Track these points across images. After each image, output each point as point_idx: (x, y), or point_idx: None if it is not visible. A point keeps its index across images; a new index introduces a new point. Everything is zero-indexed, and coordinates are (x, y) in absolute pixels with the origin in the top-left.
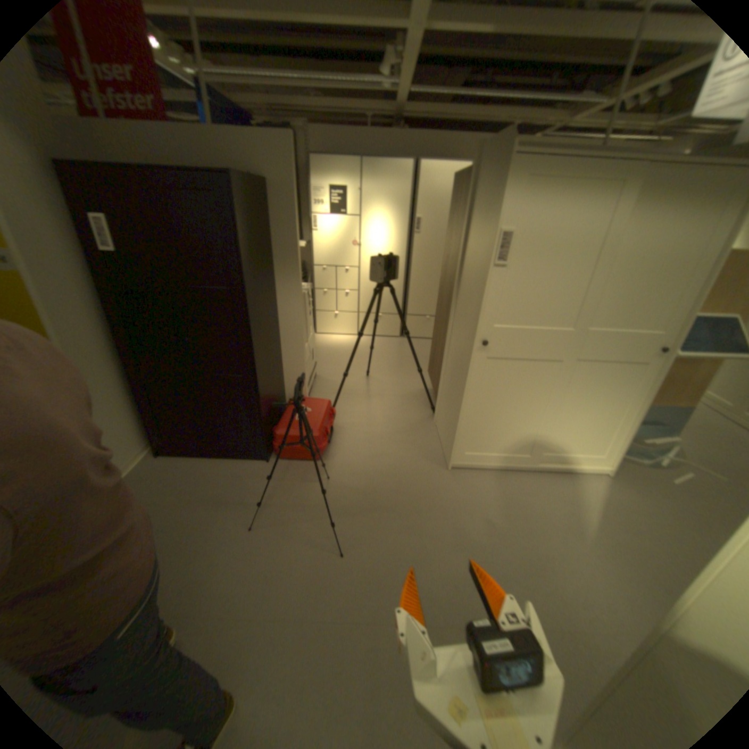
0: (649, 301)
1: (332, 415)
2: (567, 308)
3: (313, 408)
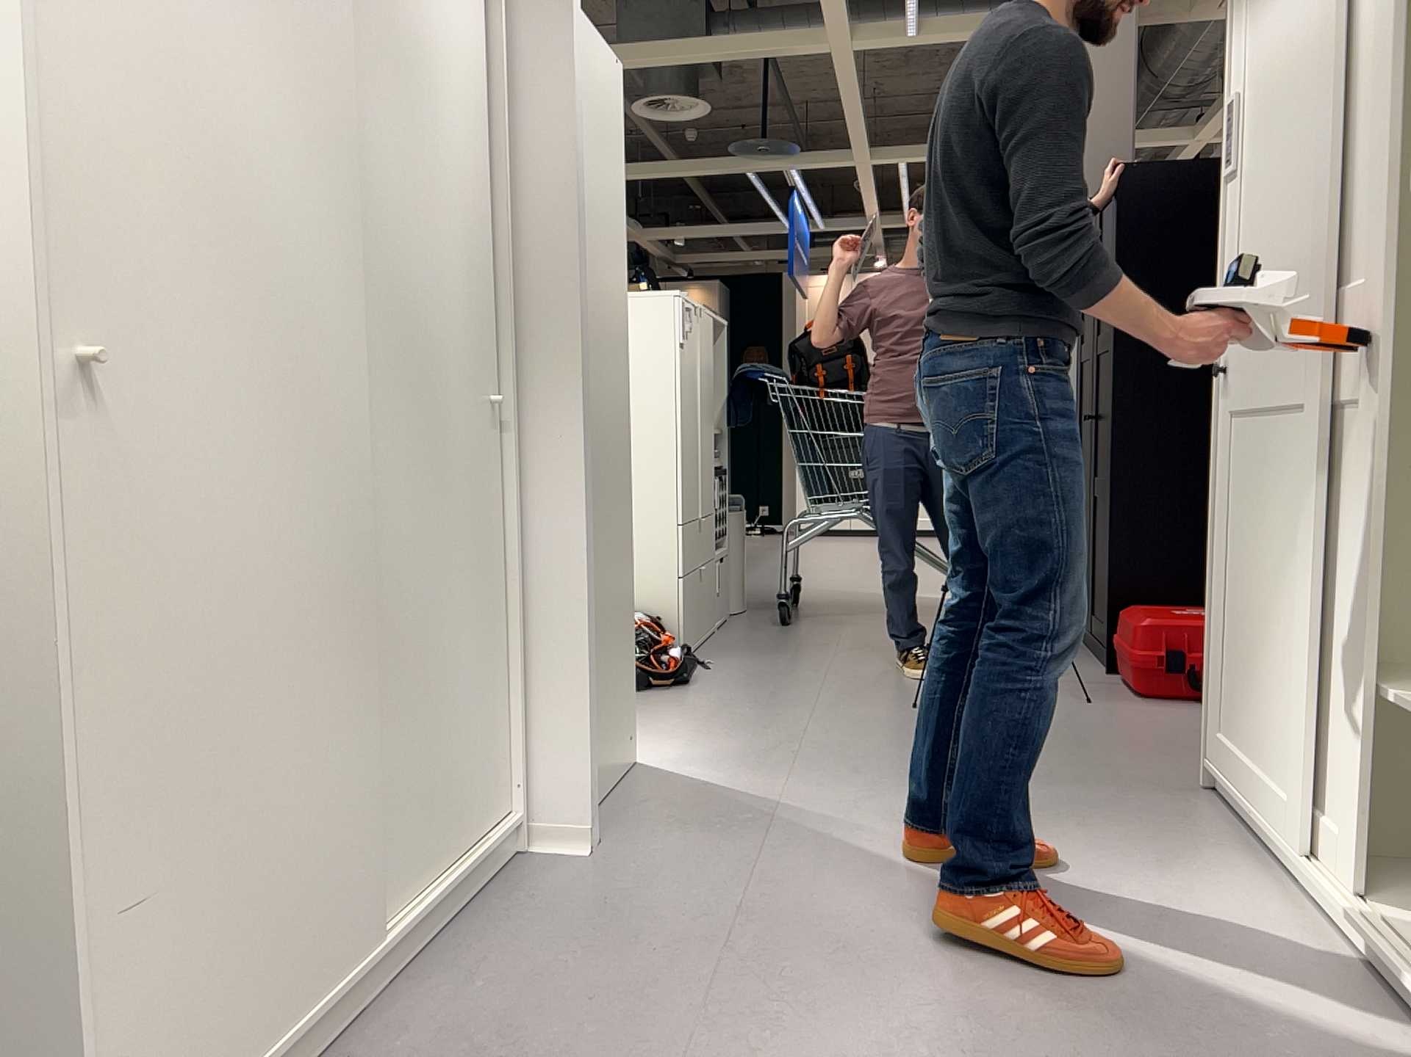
0: None
1: None
2: (1292, 236)
3: None
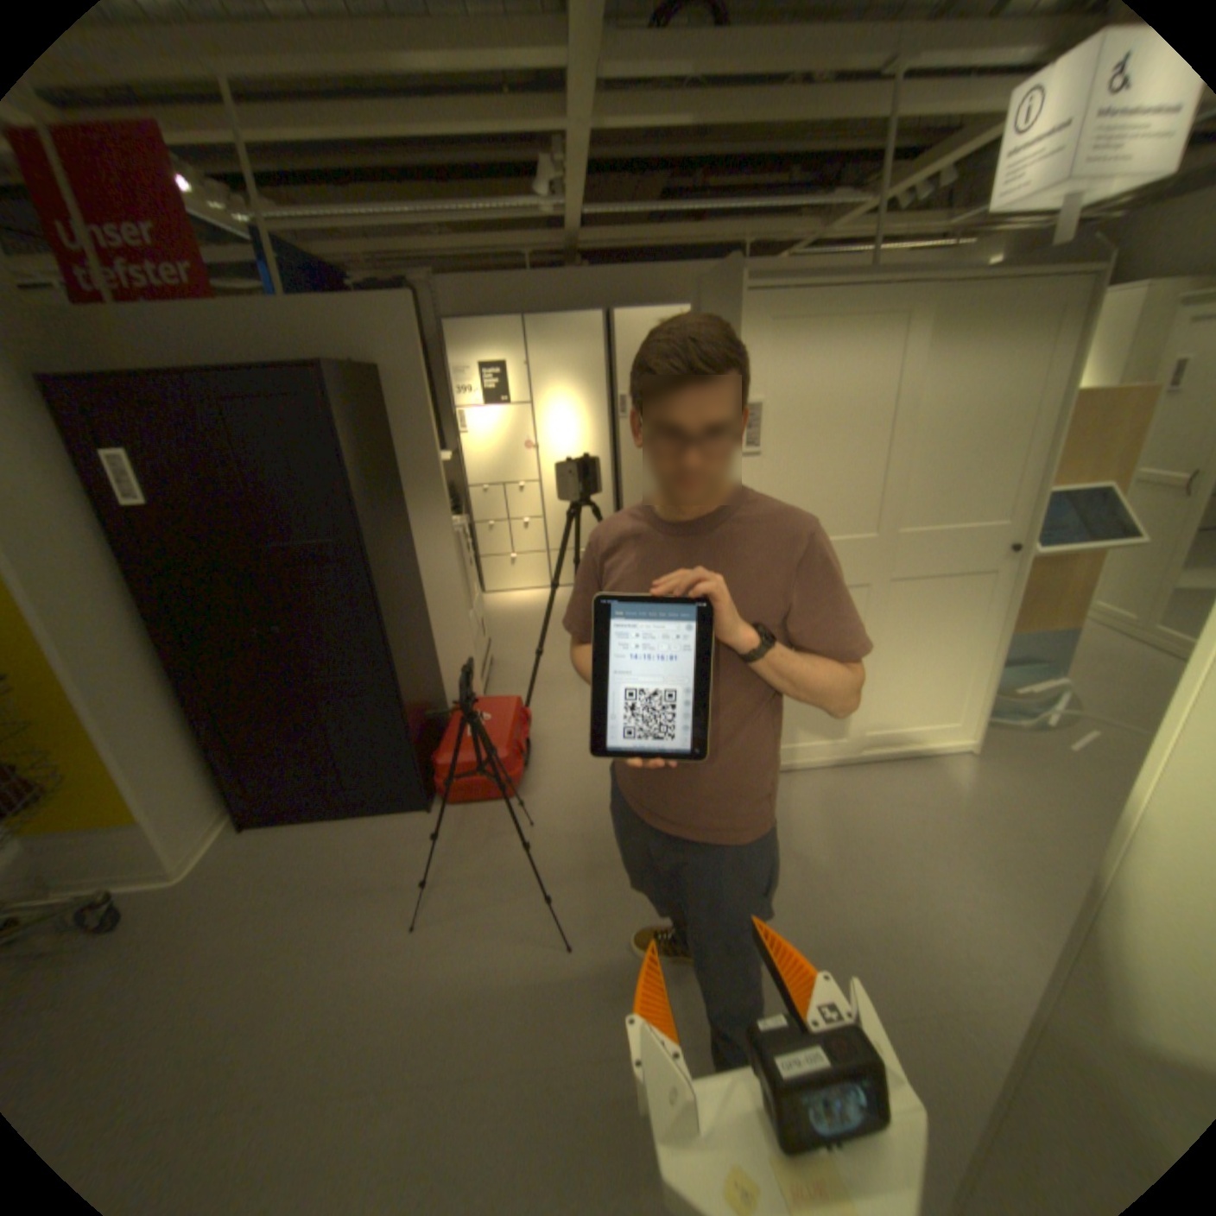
0: (979, 479)
1: (525, 720)
2: (861, 504)
3: (492, 712)
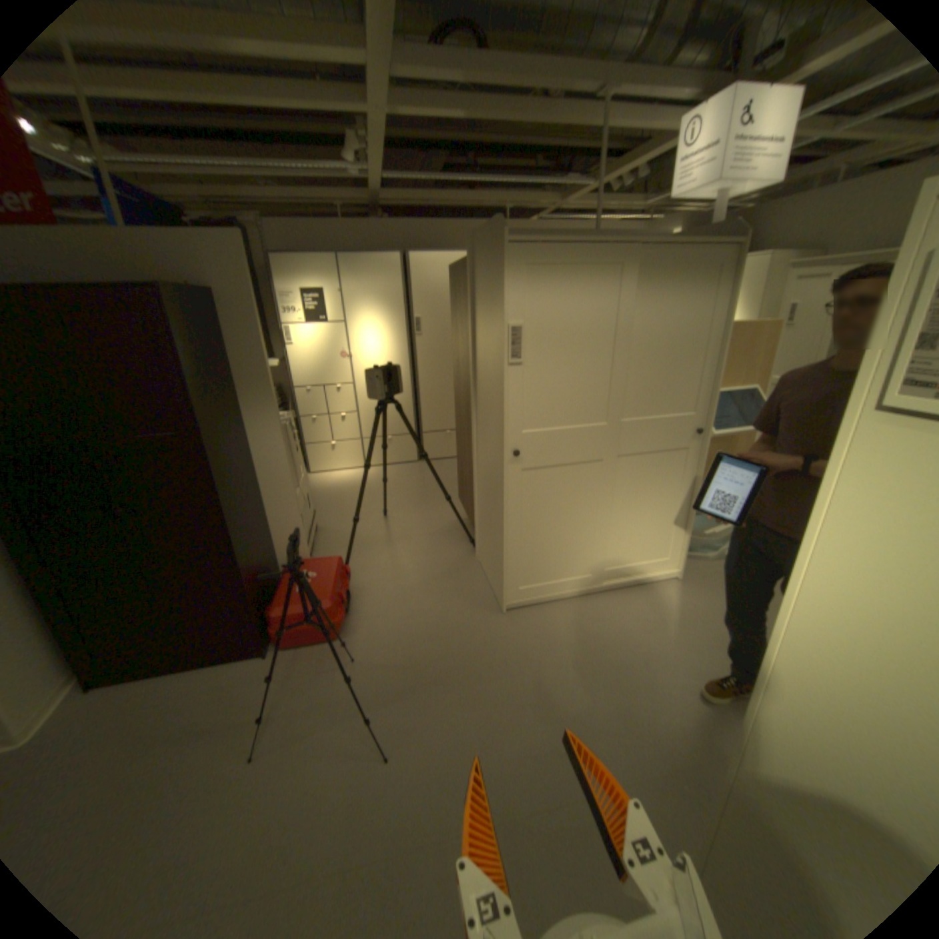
0: (672, 383)
1: (344, 575)
2: (594, 401)
3: (317, 571)
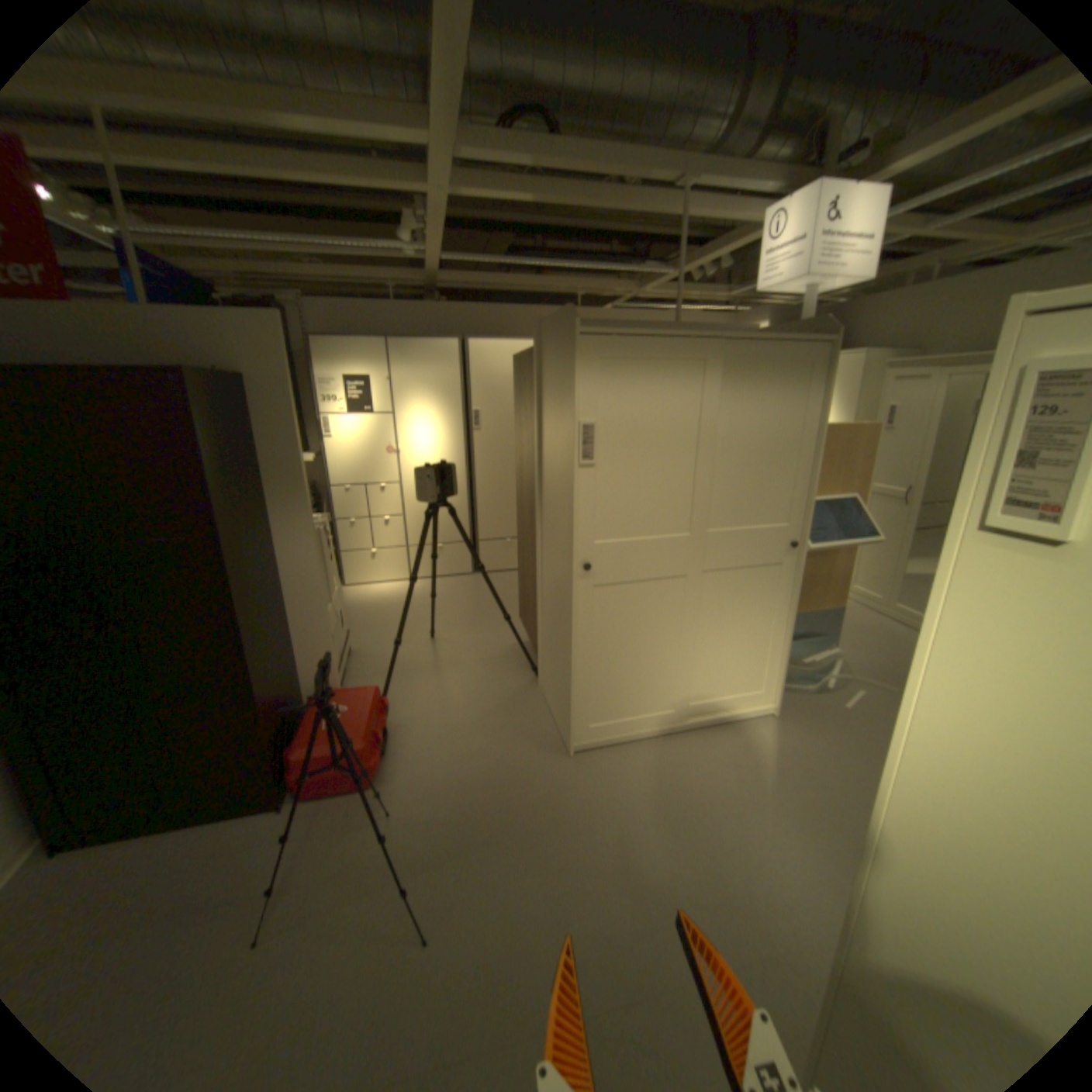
0: (762, 490)
1: (381, 709)
2: (676, 509)
3: (348, 704)
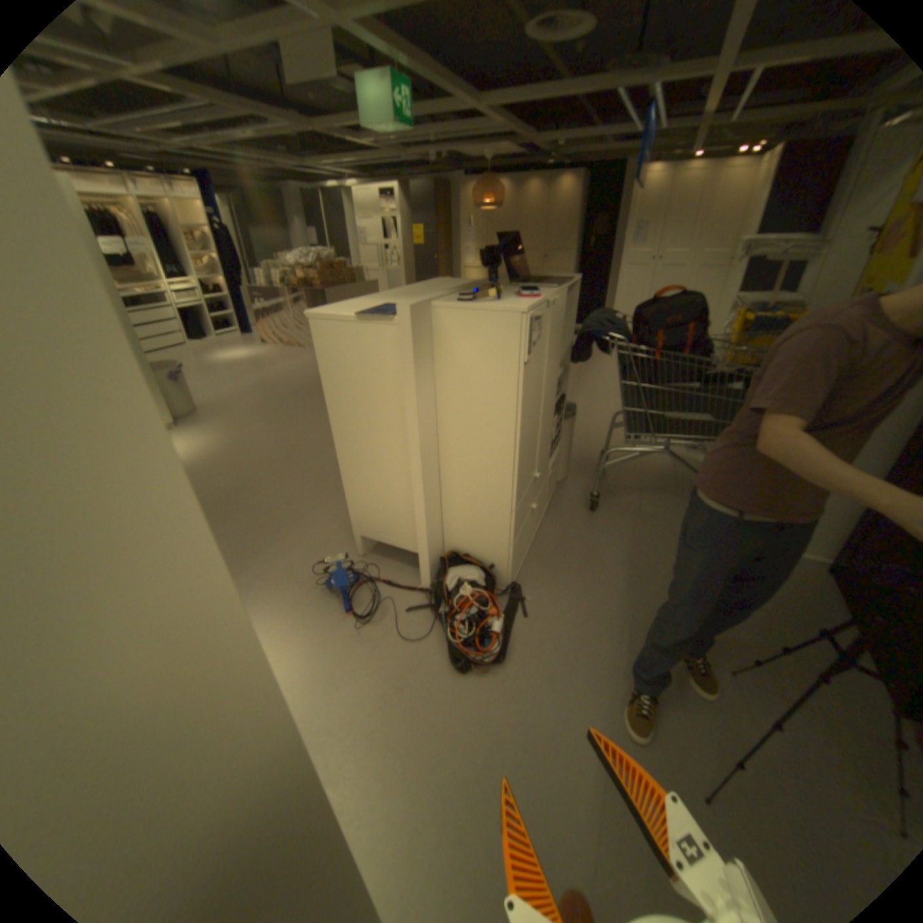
0: None
1: None
2: None
3: None
